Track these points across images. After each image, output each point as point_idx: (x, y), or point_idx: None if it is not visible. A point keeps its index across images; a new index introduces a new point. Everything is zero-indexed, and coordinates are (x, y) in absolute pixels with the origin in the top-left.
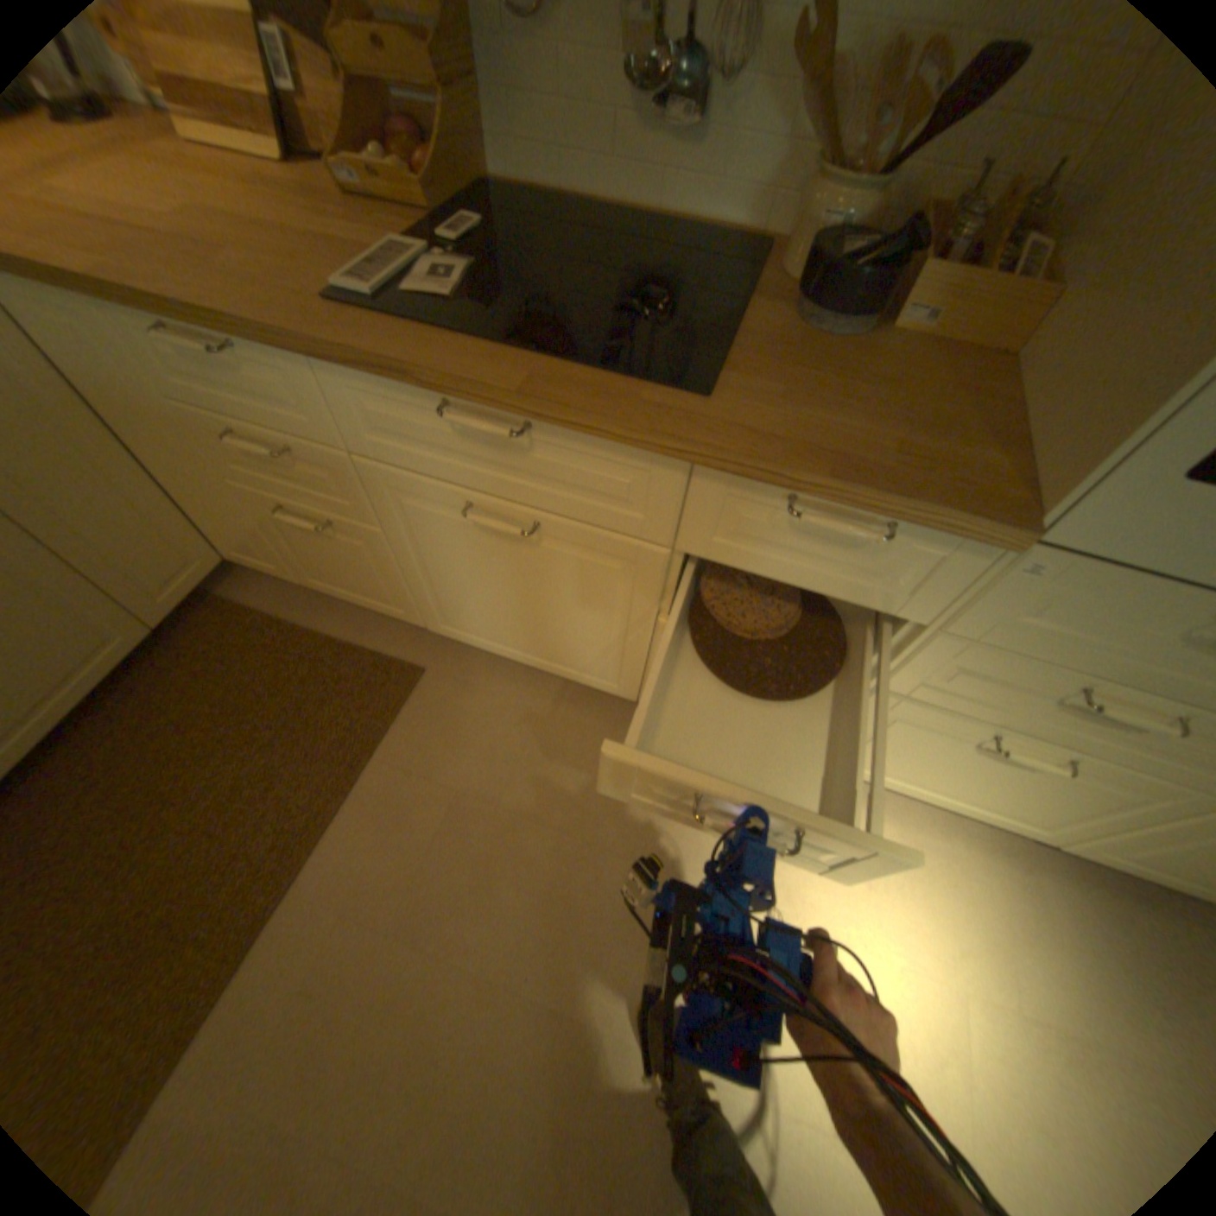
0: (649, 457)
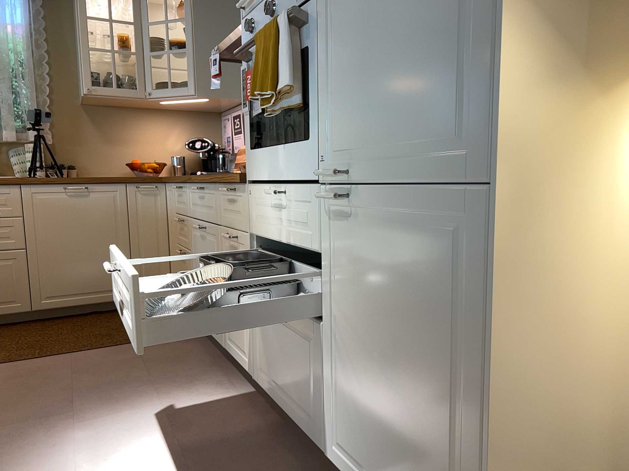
0: (213, 188)
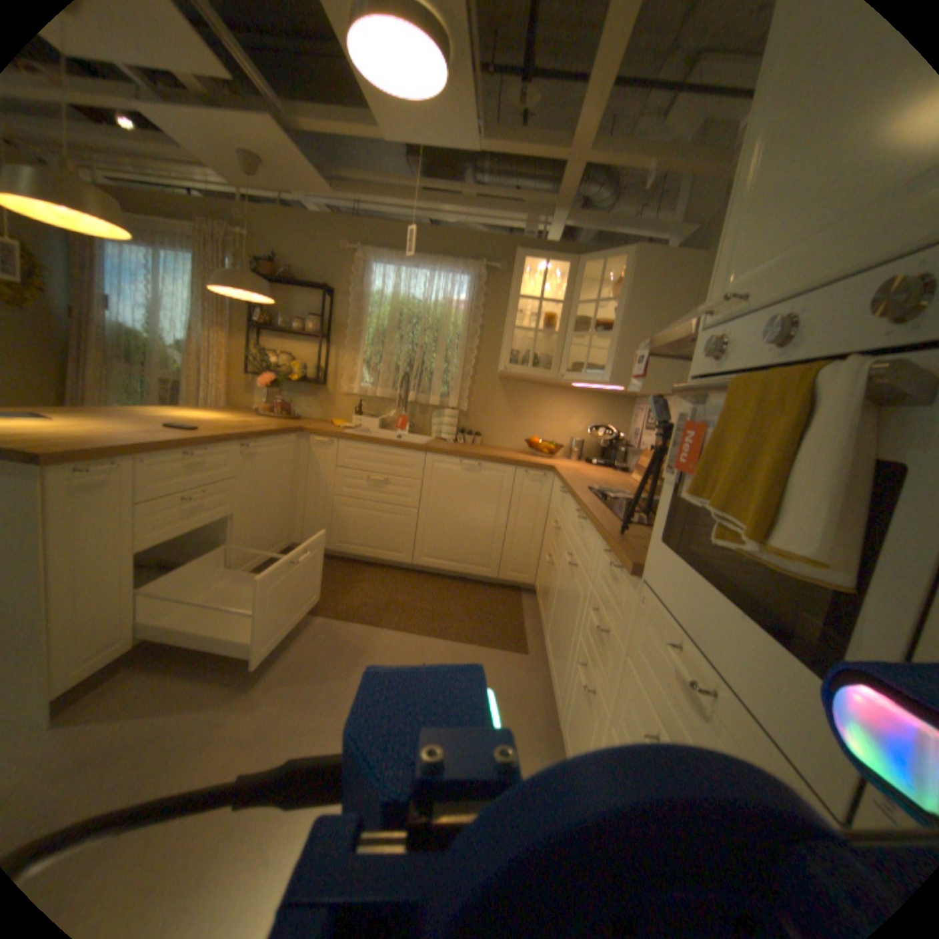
0: (595, 533)
